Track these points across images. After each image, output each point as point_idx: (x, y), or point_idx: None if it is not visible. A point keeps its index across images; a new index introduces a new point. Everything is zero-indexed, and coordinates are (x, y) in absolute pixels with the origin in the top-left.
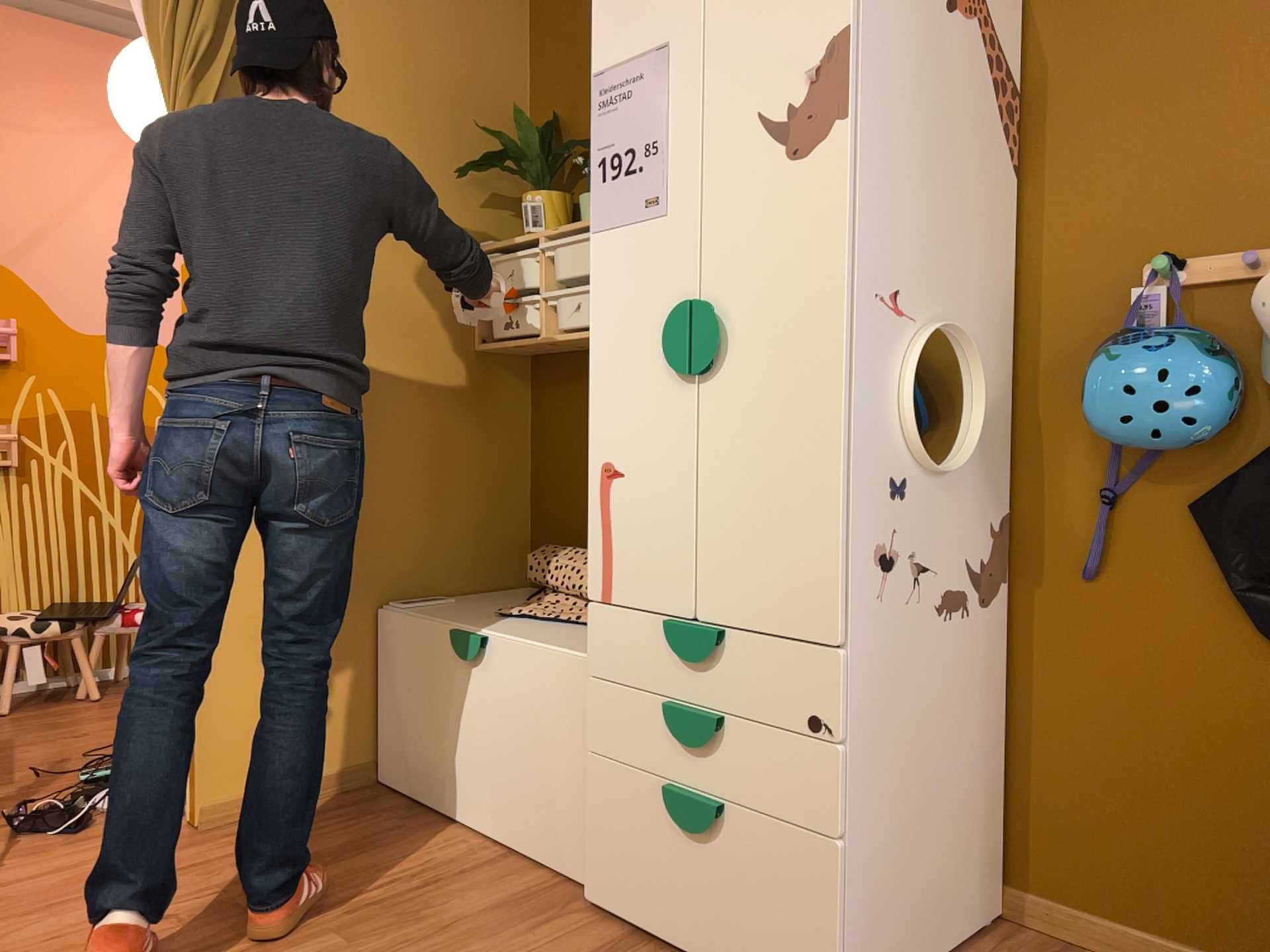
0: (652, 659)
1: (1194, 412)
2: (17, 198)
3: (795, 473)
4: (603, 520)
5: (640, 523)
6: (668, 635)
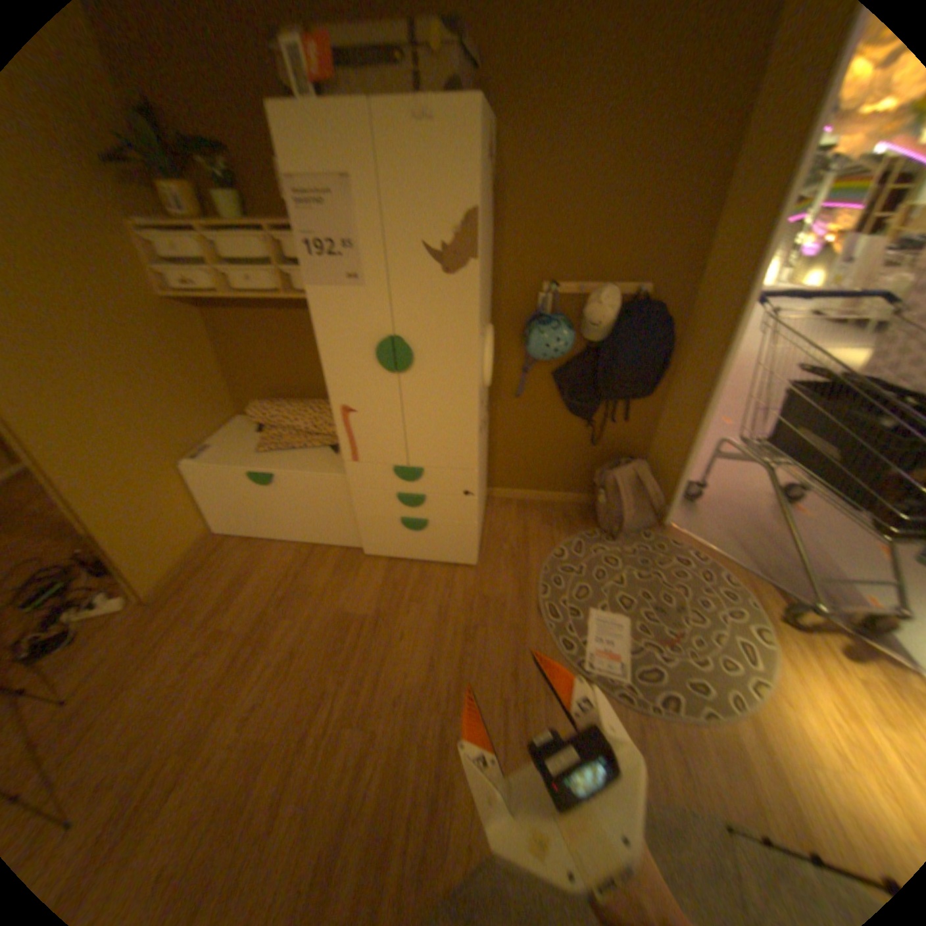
0: (385, 480)
1: (563, 351)
2: None
3: (453, 415)
4: (345, 430)
5: (370, 432)
6: (393, 472)
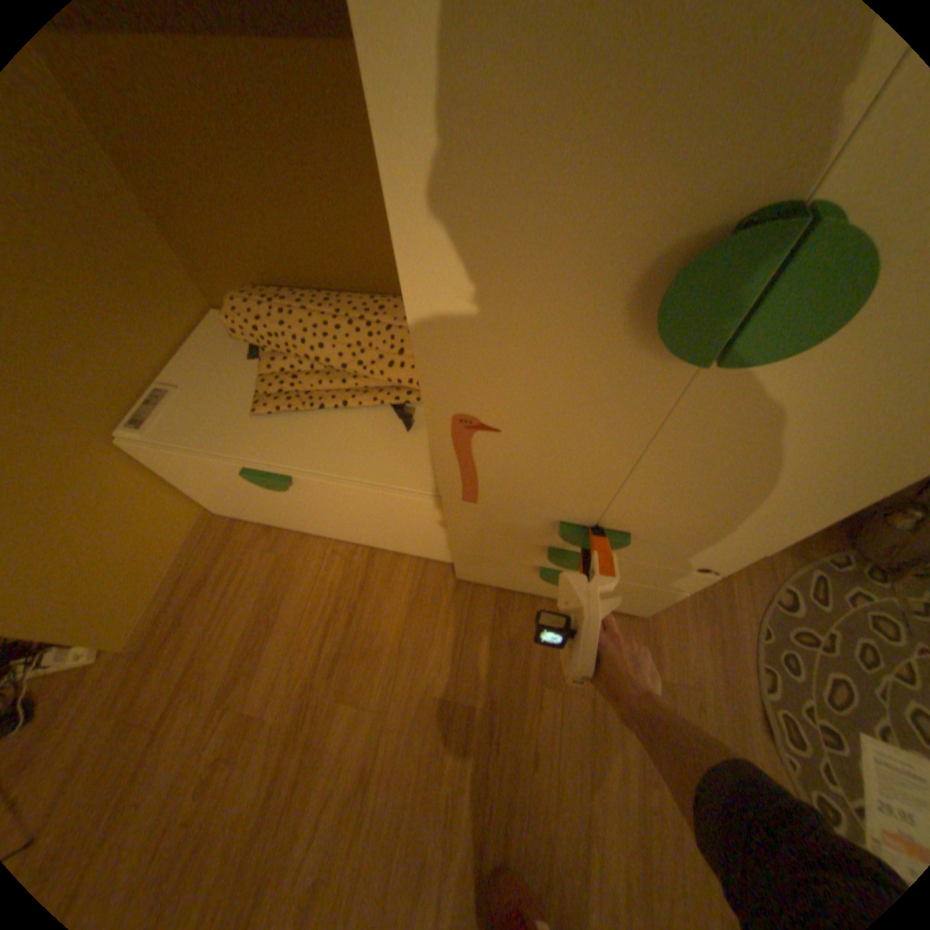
0: (531, 530)
1: None
2: None
3: (822, 476)
4: (461, 457)
5: (527, 469)
6: (558, 529)
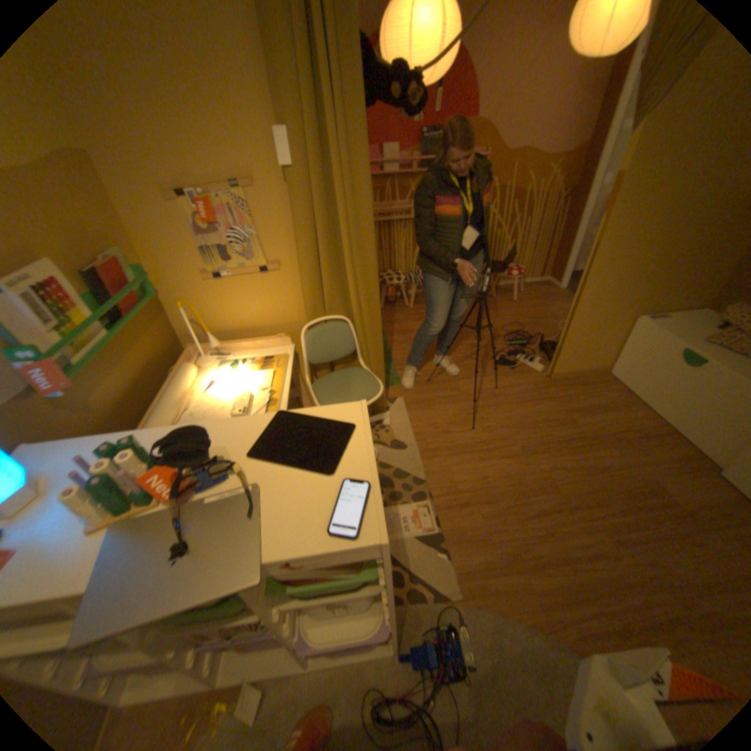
0: None
1: None
2: (495, 82)
3: None
4: None
5: None
6: None
